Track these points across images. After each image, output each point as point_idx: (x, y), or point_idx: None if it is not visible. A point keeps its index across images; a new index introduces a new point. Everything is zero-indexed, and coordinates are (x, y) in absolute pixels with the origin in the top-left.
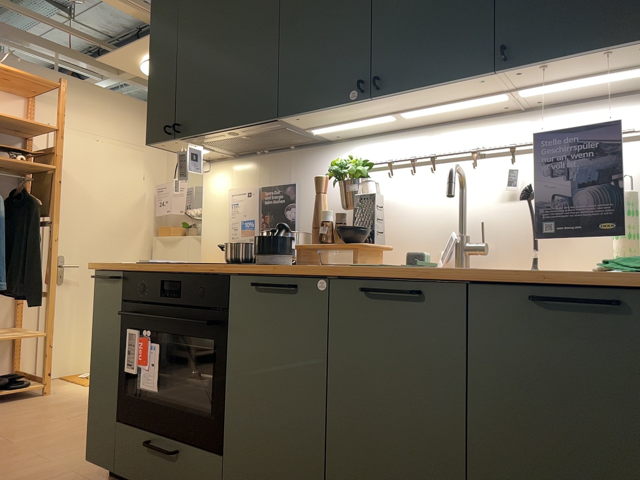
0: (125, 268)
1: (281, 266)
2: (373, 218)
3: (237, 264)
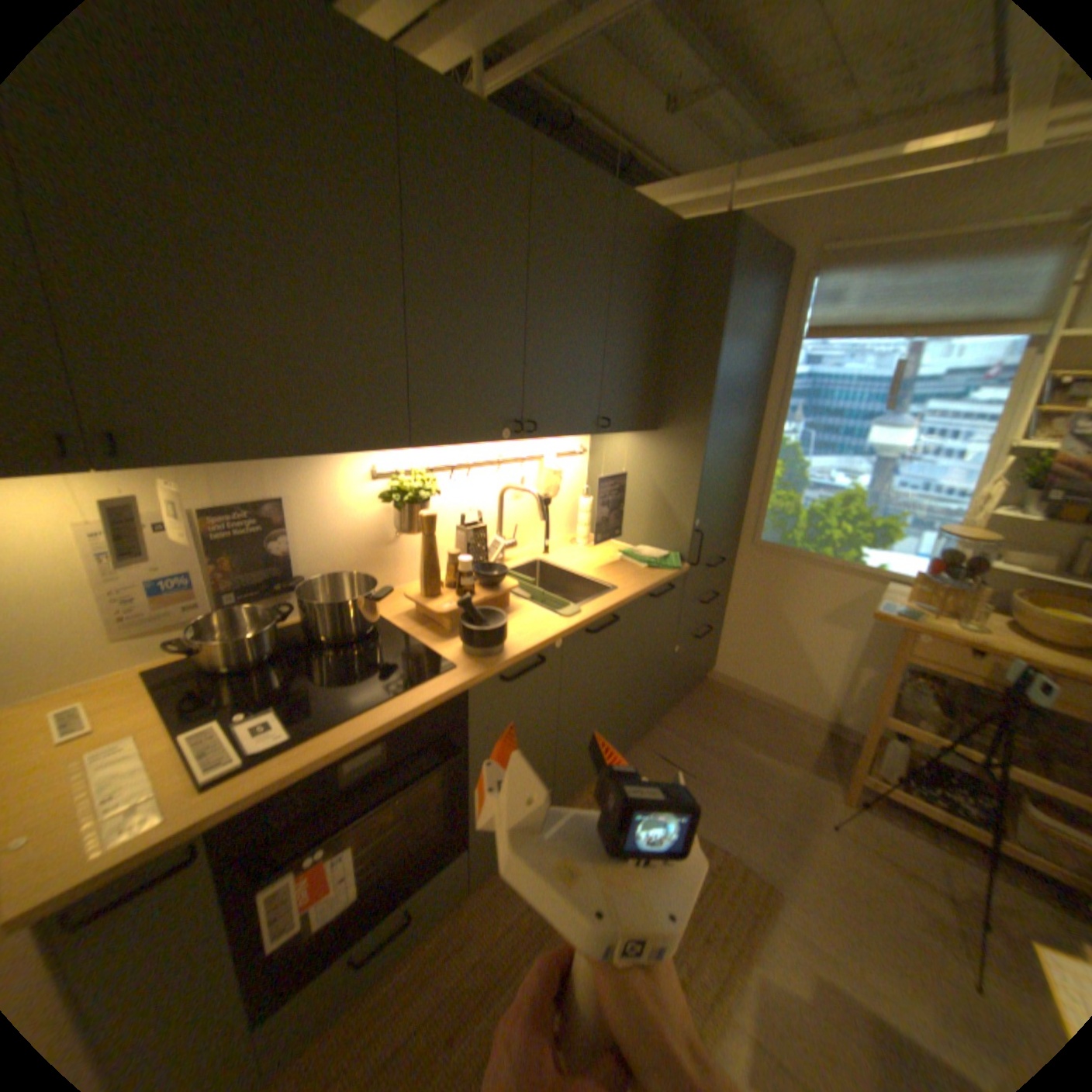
0: (198, 822)
1: (505, 644)
2: (479, 549)
3: (450, 670)
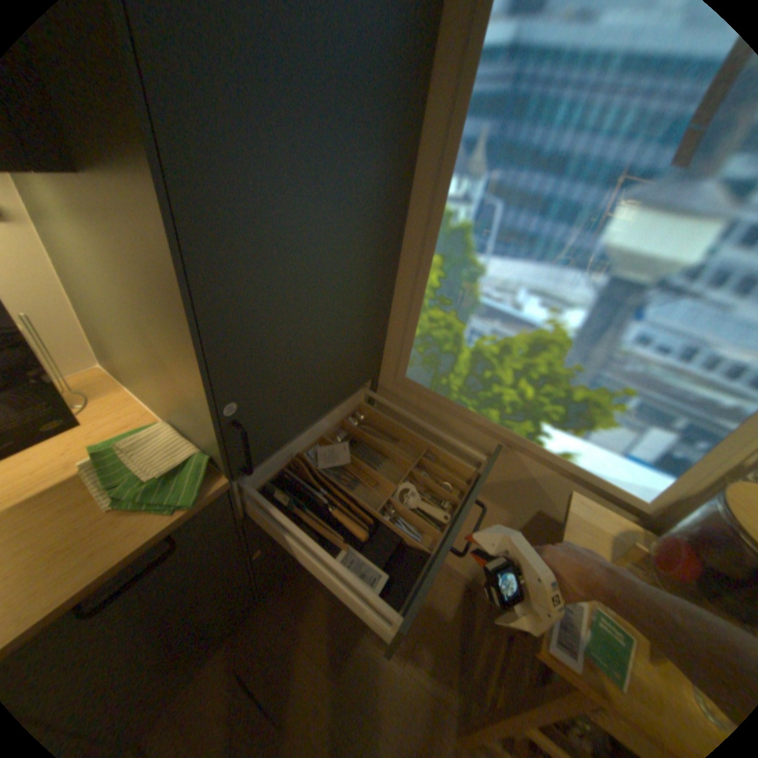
0: None
1: None
2: None
3: None
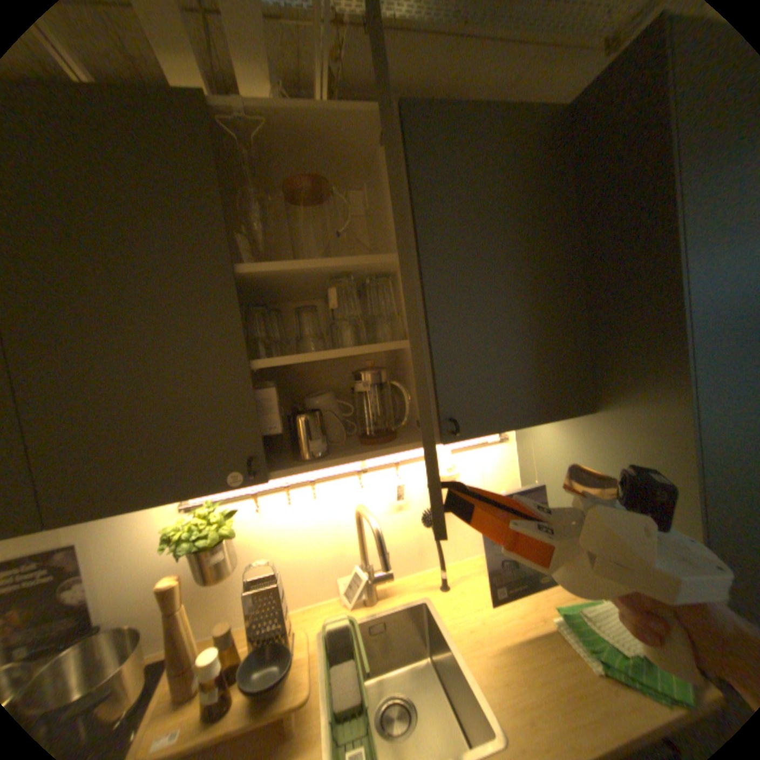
0: None
1: None
2: (276, 617)
3: None
